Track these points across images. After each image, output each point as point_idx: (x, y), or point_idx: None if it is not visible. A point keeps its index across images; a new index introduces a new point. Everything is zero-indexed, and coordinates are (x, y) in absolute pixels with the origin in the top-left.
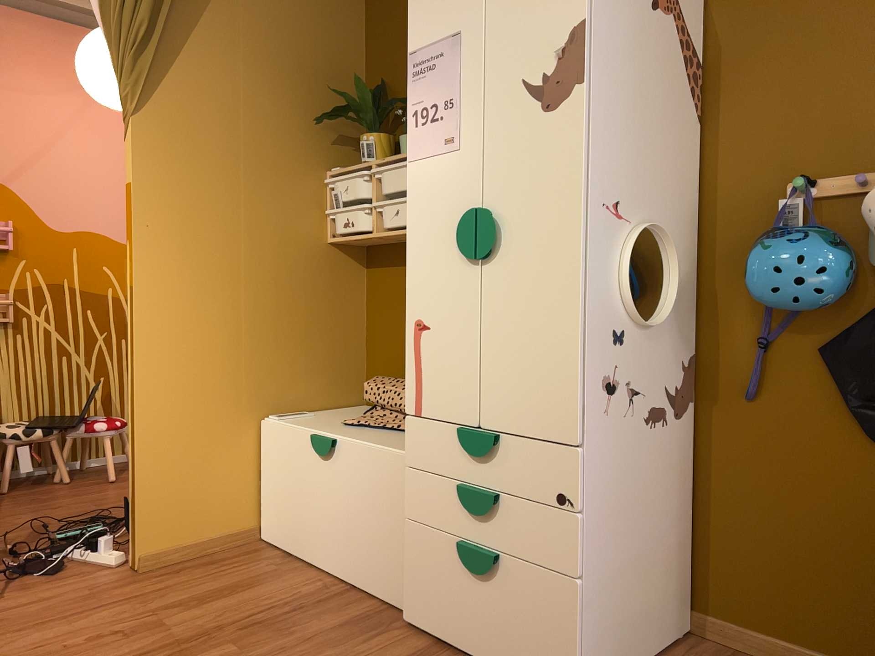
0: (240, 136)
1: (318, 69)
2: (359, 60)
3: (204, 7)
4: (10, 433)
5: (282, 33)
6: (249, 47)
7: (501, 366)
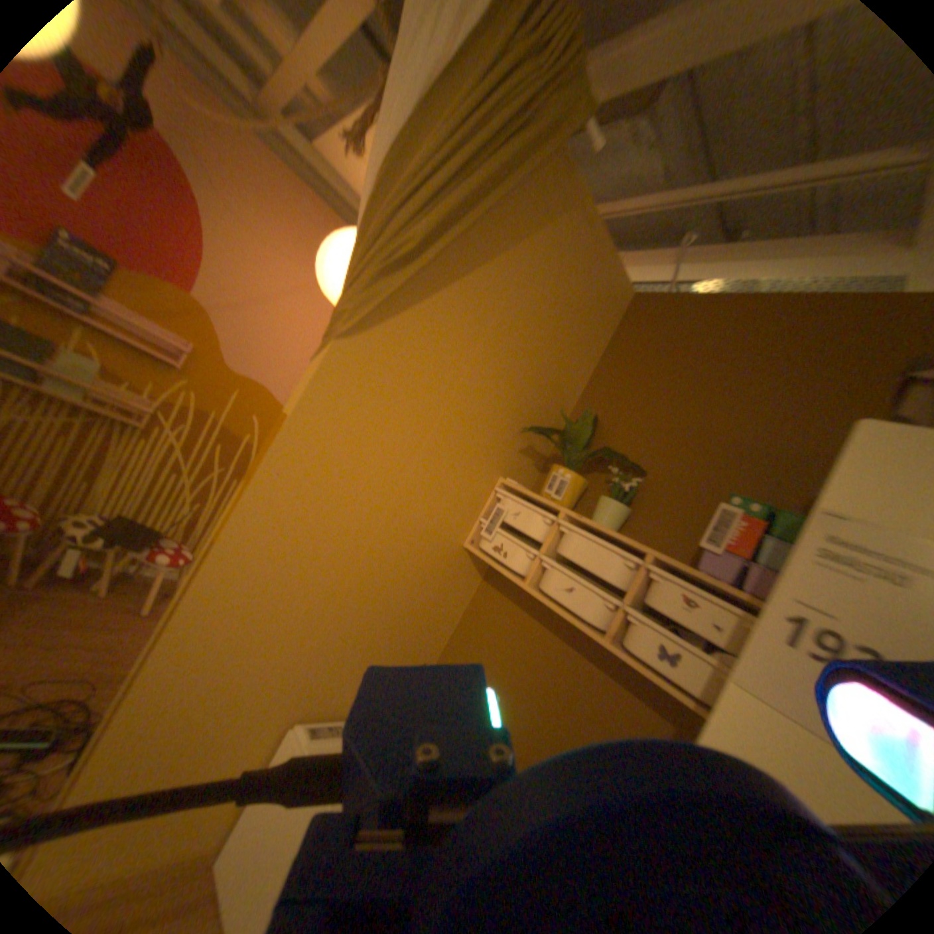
0: (441, 414)
1: (546, 378)
2: (582, 384)
3: (482, 262)
4: (70, 539)
5: (536, 327)
6: (500, 327)
7: None
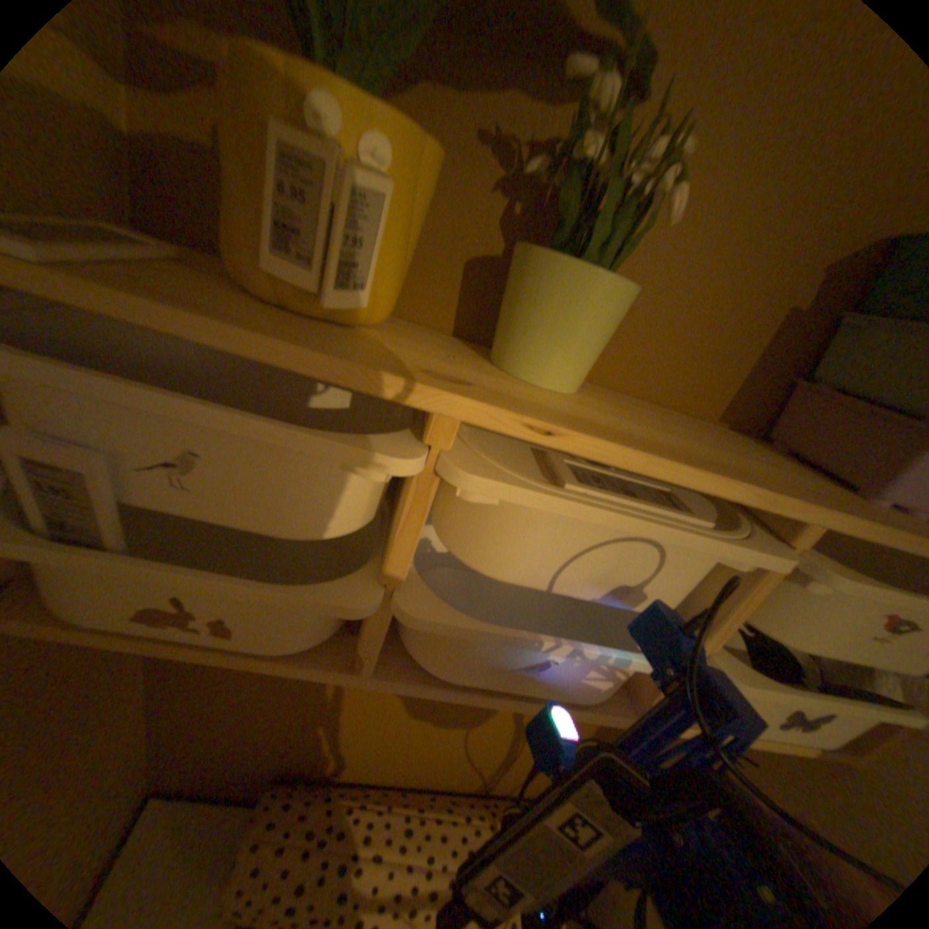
0: None
1: None
2: None
3: None
4: None
5: None
6: None
7: None
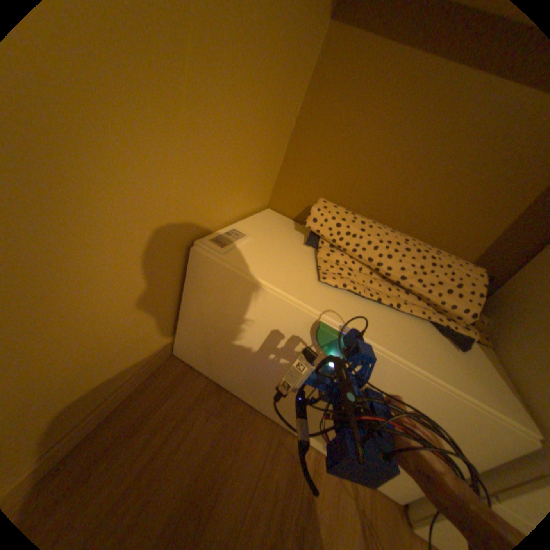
0: None
1: None
2: None
3: None
4: None
5: None
6: None
7: None
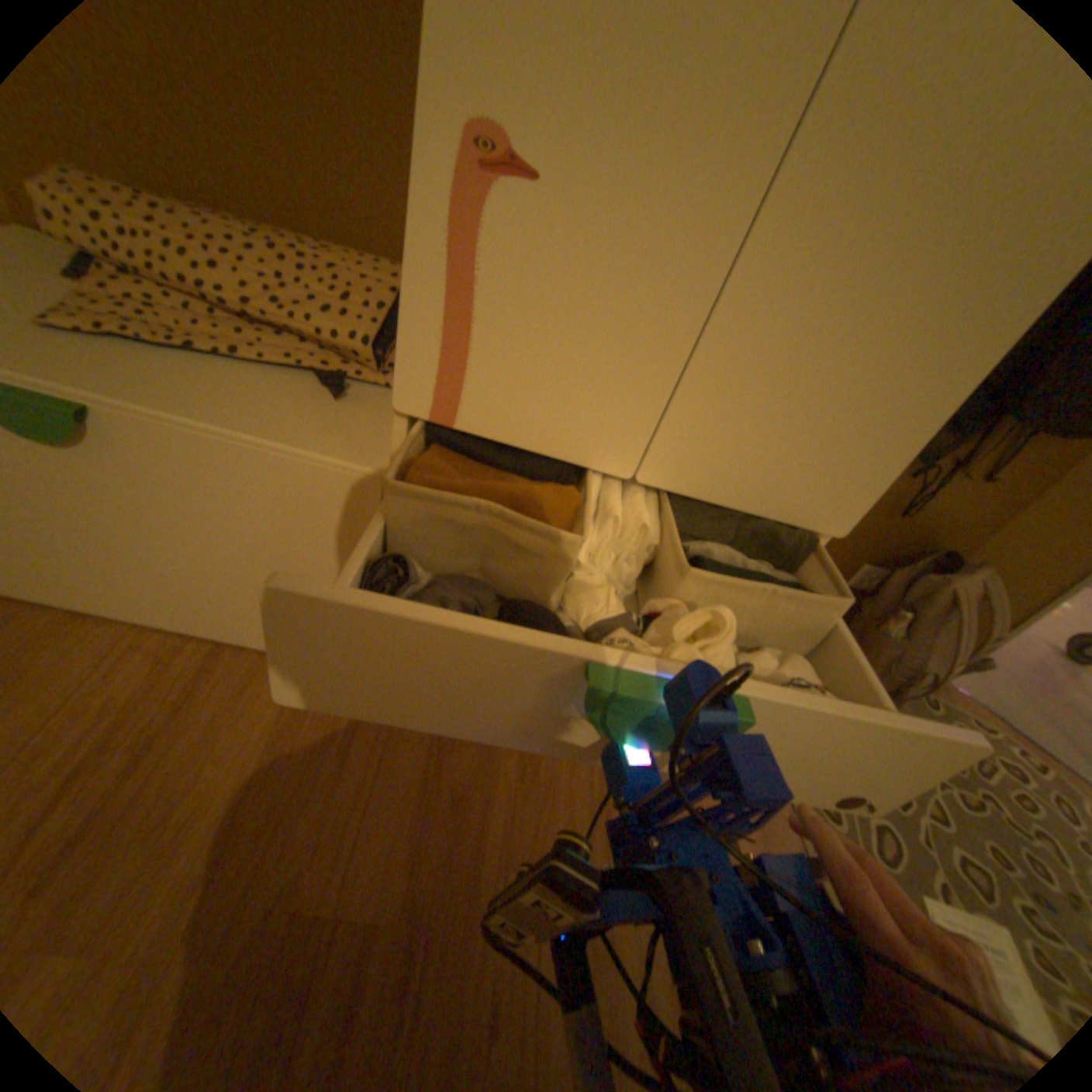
0: None
1: None
2: None
3: None
4: None
5: None
6: None
7: (756, 365)
